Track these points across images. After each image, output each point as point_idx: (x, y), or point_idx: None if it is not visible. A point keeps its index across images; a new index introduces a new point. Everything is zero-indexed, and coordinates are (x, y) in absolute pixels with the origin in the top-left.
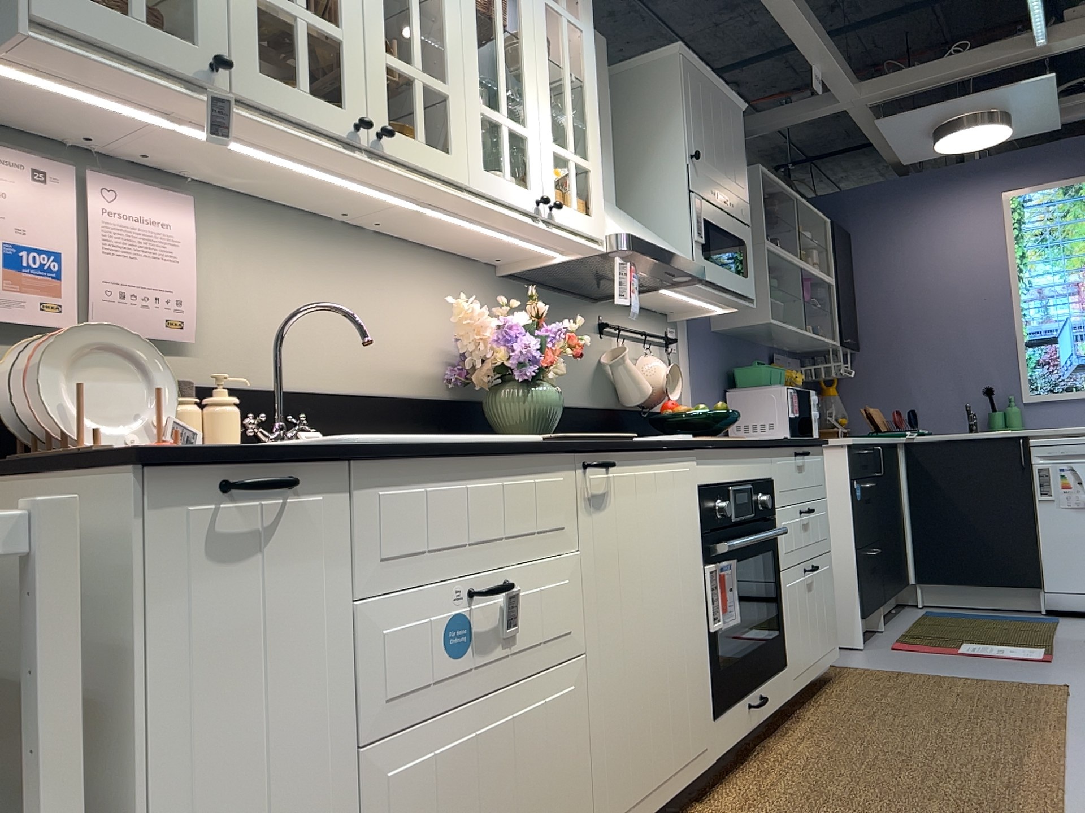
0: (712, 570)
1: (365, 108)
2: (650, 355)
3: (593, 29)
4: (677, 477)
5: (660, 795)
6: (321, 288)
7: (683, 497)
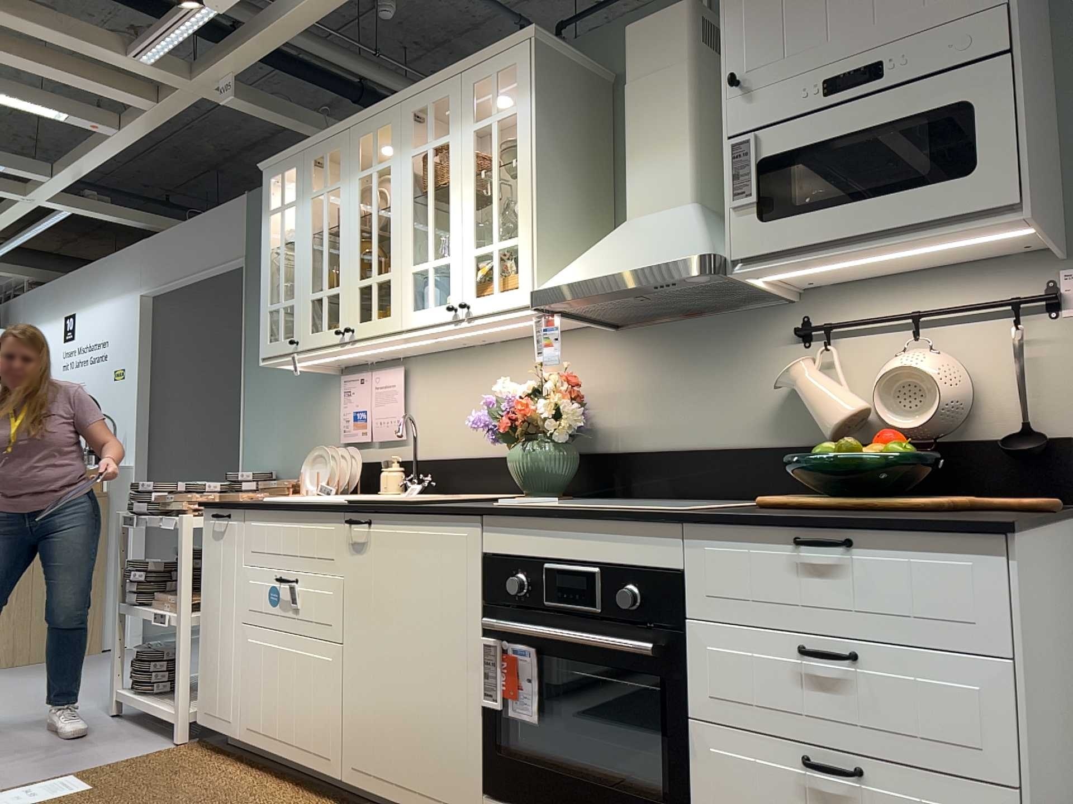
0: (490, 645)
1: (347, 320)
2: (918, 350)
3: (532, 95)
4: (443, 541)
5: (401, 795)
6: (465, 391)
7: (452, 561)
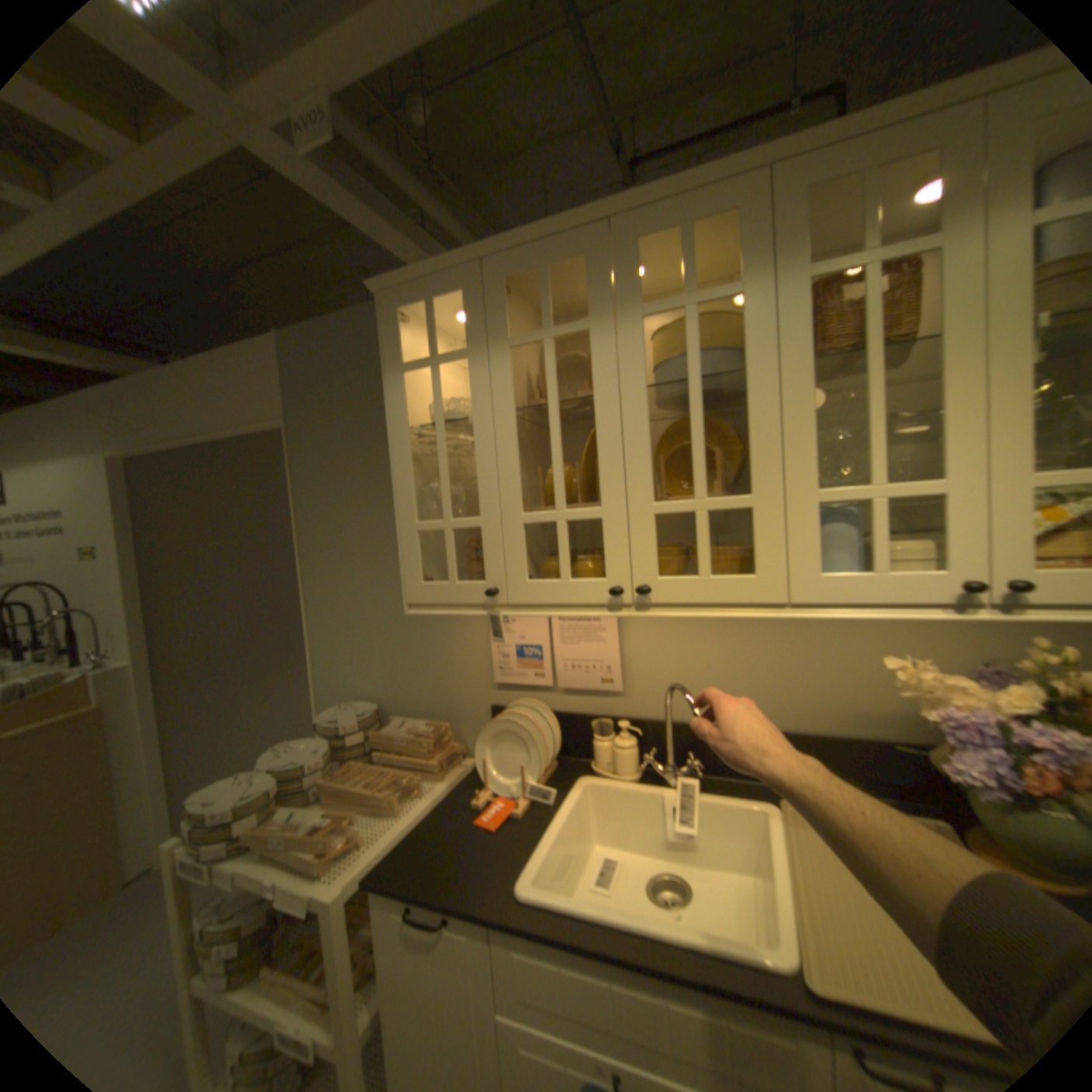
0: None
1: (628, 569)
2: None
3: None
4: None
5: None
6: (742, 639)
7: None
